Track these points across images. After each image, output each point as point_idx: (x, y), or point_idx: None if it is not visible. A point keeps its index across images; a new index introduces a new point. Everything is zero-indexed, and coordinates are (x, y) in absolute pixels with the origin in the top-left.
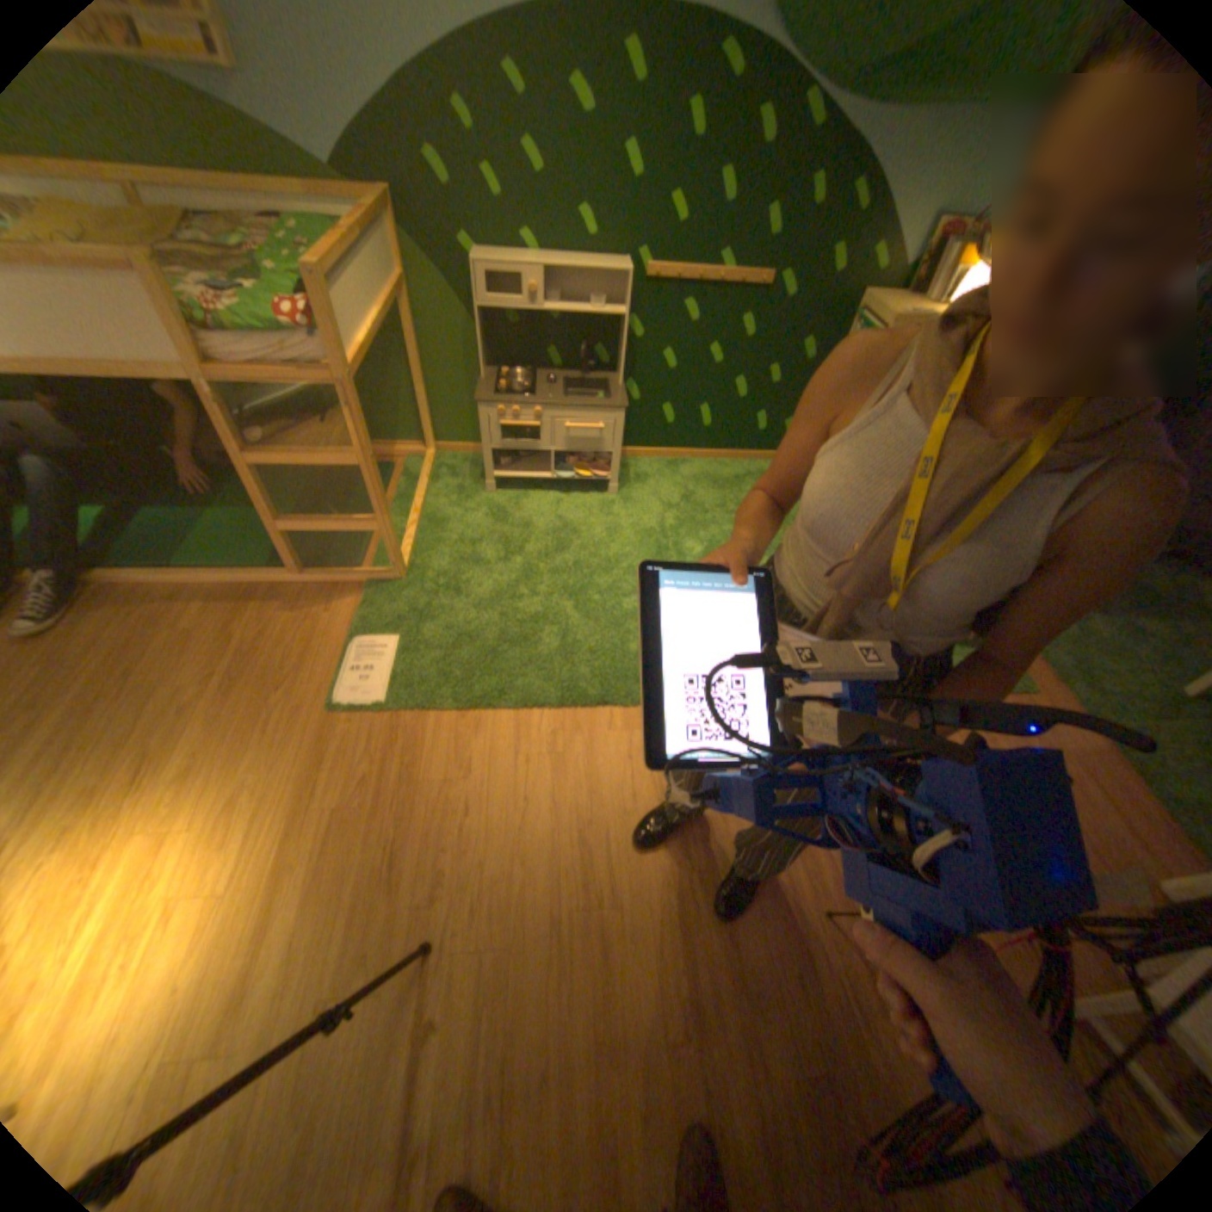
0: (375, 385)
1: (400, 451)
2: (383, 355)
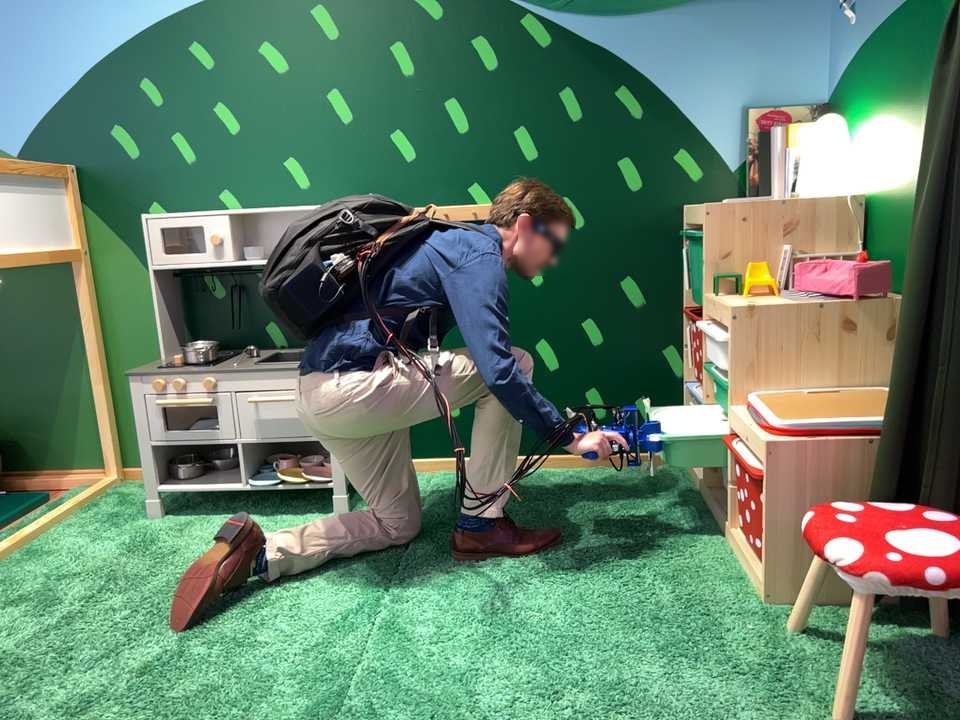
0: (50, 390)
1: (72, 478)
2: (62, 350)
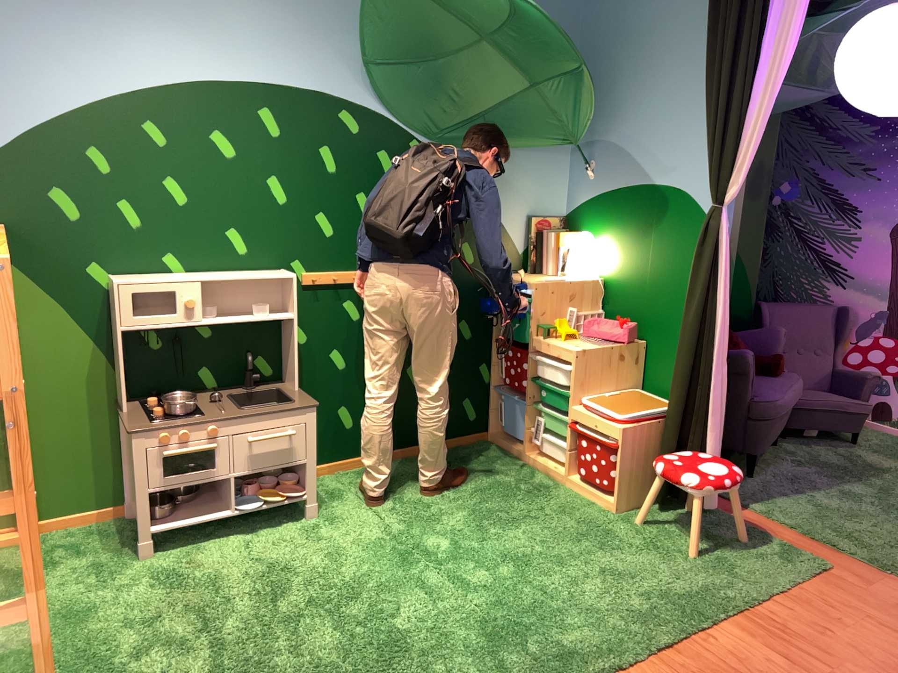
0: None
1: None
2: None
